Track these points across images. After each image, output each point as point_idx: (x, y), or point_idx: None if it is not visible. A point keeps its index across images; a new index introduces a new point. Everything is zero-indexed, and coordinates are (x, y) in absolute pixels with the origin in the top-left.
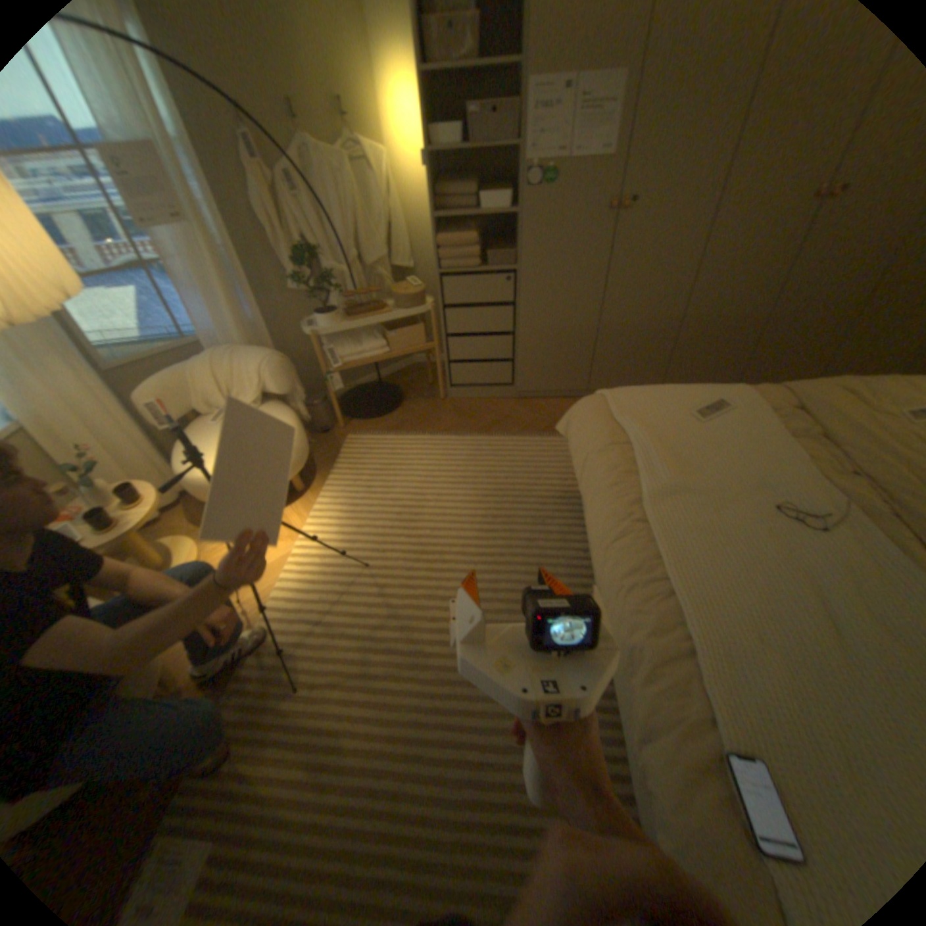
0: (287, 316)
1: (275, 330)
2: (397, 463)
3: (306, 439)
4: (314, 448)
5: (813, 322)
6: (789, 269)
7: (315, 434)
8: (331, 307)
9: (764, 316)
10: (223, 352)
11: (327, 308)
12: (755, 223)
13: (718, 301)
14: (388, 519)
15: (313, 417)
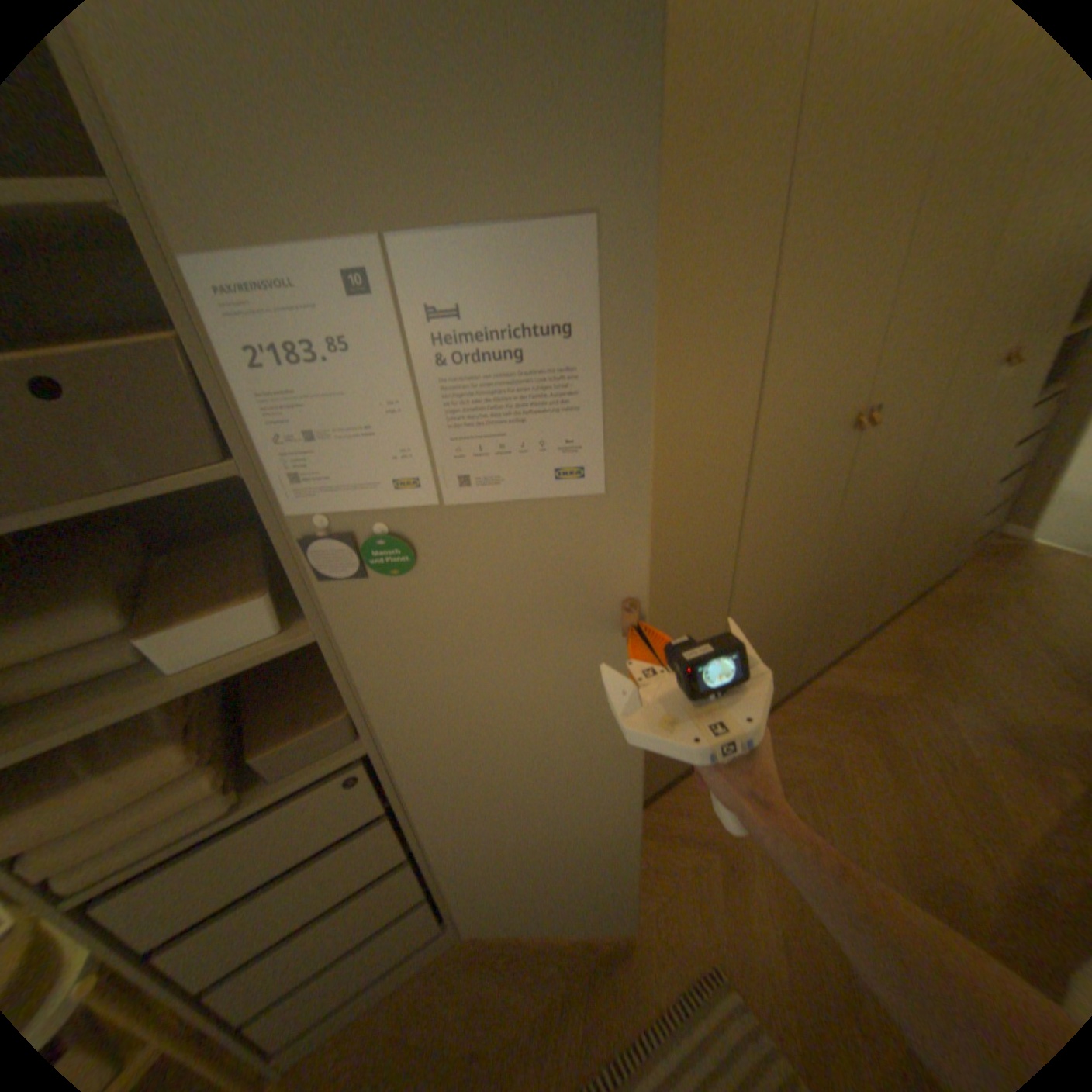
0: None
1: None
2: None
3: None
4: None
5: (858, 574)
6: (828, 524)
7: None
8: None
9: (814, 593)
10: None
11: None
12: (796, 483)
13: (763, 604)
14: None
15: None
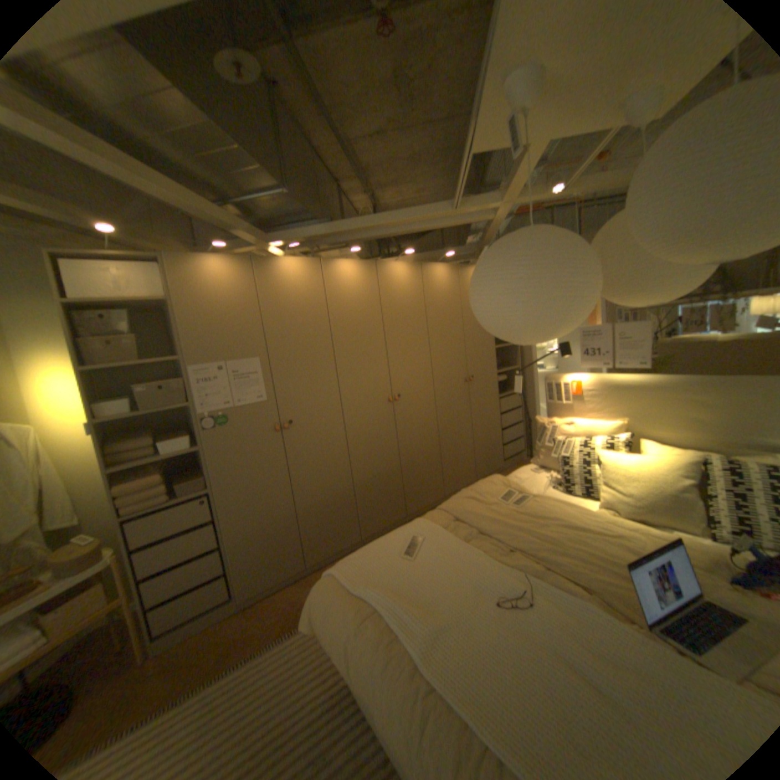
0: None
1: None
2: None
3: None
4: None
5: (423, 462)
6: (396, 438)
7: None
8: None
9: (398, 467)
10: None
11: None
12: (367, 420)
13: (369, 467)
14: None
15: None
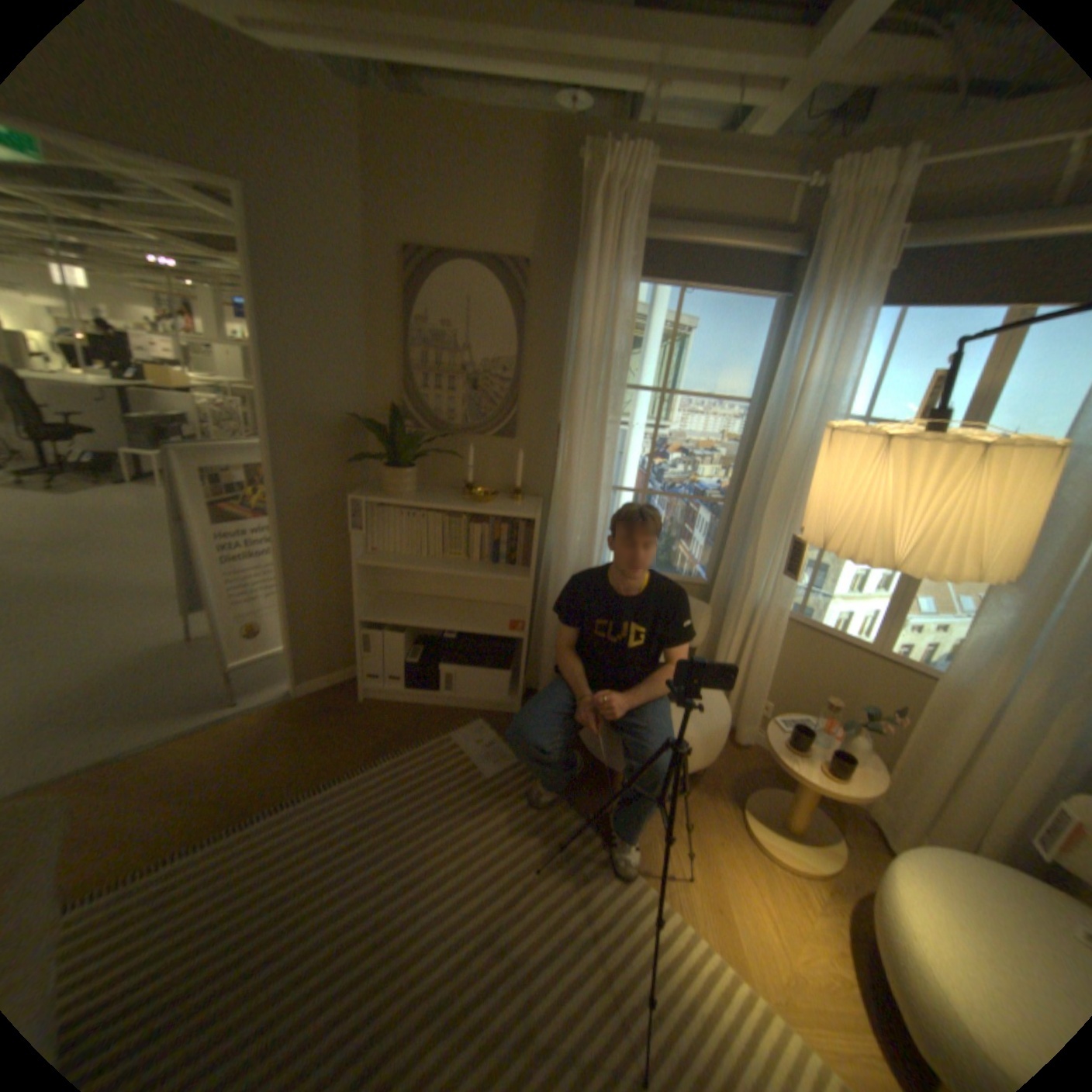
0: None
1: None
2: None
3: None
4: None
5: None
6: None
7: None
8: None
9: None
10: None
11: None
12: None
13: None
14: None
15: None
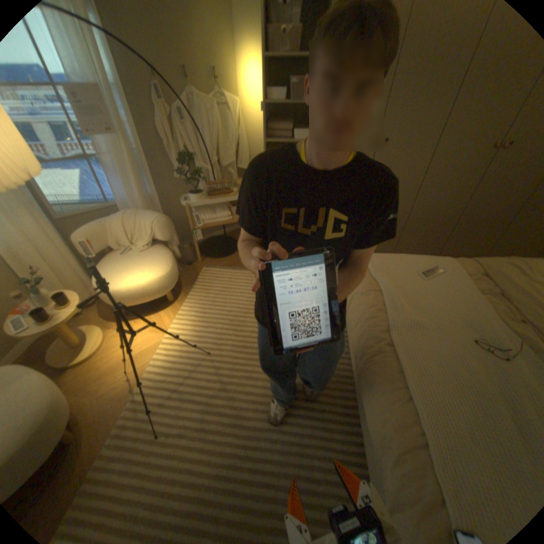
0: (171, 193)
1: (163, 201)
2: (231, 287)
3: (176, 270)
4: (181, 274)
5: (487, 219)
6: (474, 188)
7: (182, 266)
8: (198, 190)
9: (458, 214)
10: (129, 213)
11: (196, 190)
12: (457, 160)
13: (431, 203)
14: (223, 324)
15: (182, 255)
